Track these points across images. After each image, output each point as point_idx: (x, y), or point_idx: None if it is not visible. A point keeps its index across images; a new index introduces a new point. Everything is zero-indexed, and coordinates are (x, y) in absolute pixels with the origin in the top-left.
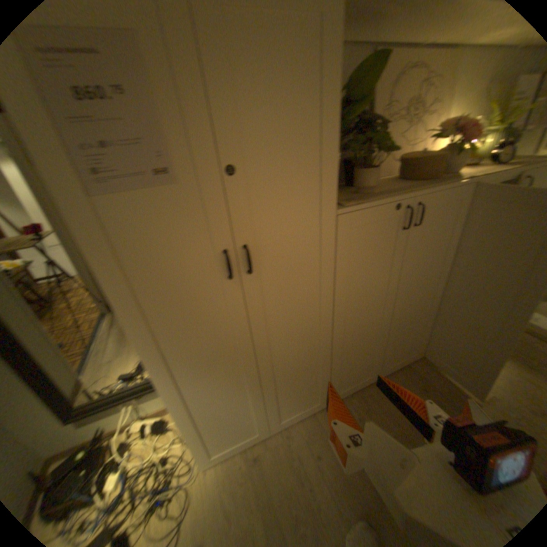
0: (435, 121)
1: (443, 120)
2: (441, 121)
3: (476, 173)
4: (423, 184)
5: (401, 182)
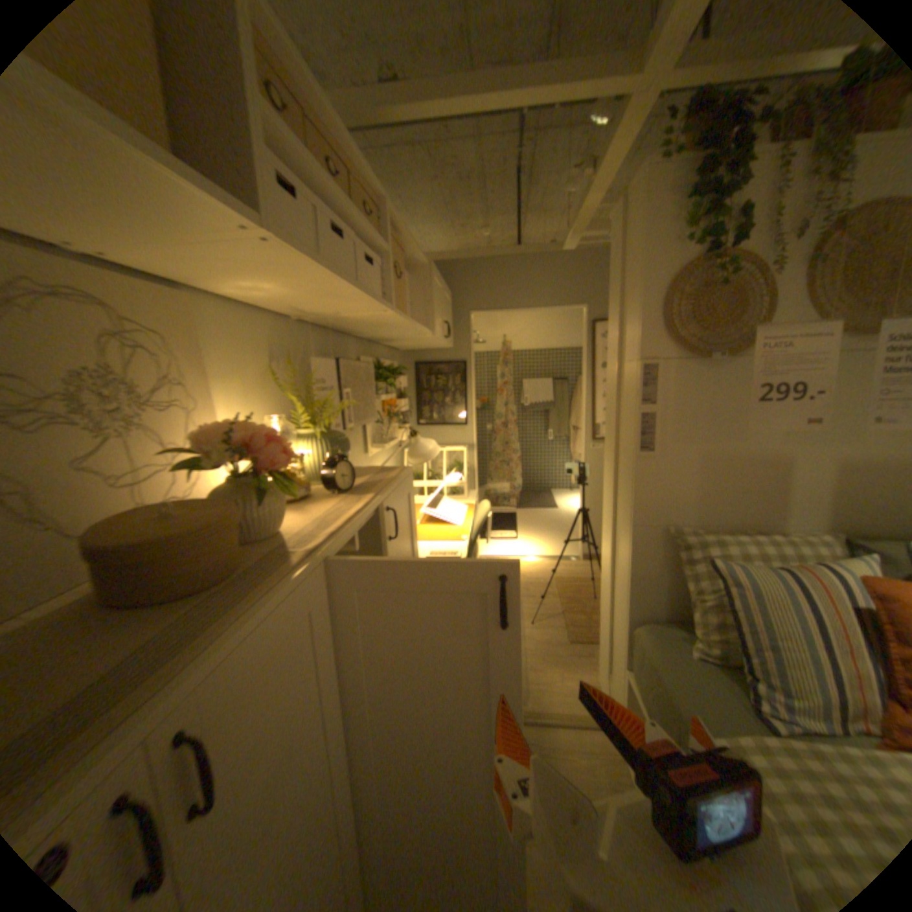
0: (184, 420)
1: (202, 416)
2: (201, 419)
3: (313, 527)
4: (184, 621)
5: (105, 624)
